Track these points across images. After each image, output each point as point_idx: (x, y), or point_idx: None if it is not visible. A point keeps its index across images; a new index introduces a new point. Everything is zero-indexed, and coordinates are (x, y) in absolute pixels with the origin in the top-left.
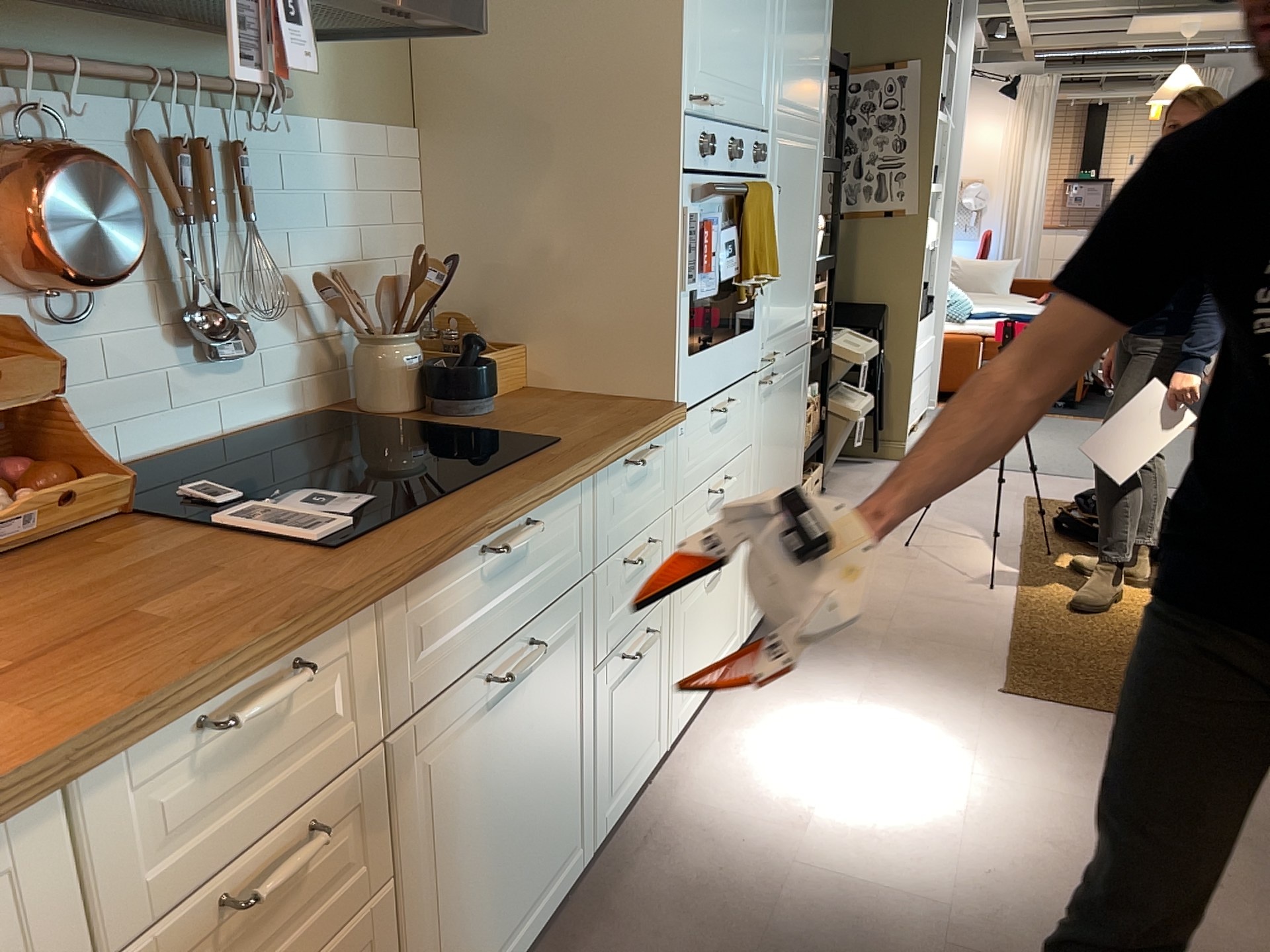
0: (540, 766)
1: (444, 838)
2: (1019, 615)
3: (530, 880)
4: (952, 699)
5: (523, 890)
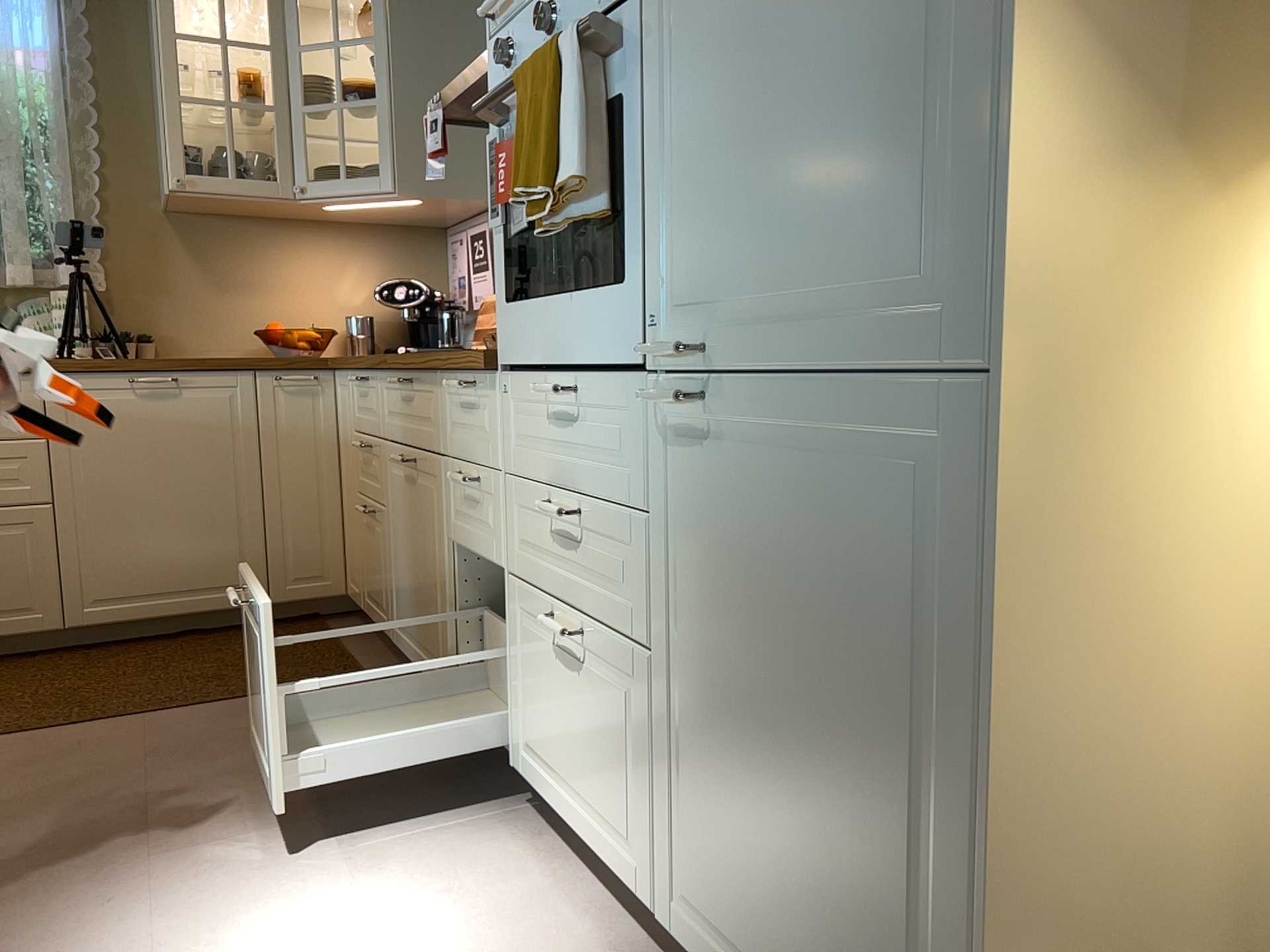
0: (423, 556)
1: (395, 521)
2: None
3: (422, 630)
4: None
5: (420, 627)
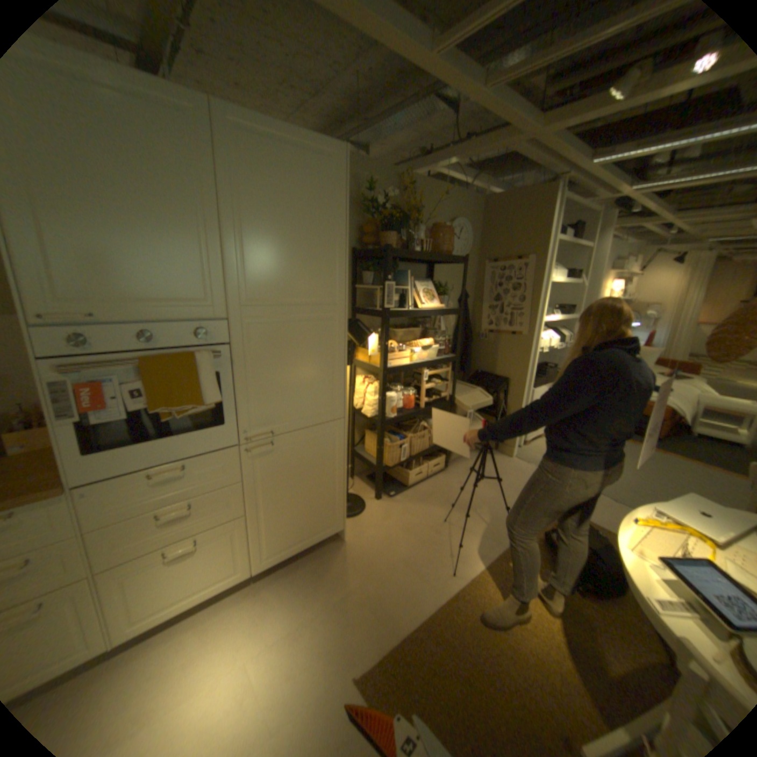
0: None
1: None
2: (443, 611)
3: None
4: (320, 672)
5: None
